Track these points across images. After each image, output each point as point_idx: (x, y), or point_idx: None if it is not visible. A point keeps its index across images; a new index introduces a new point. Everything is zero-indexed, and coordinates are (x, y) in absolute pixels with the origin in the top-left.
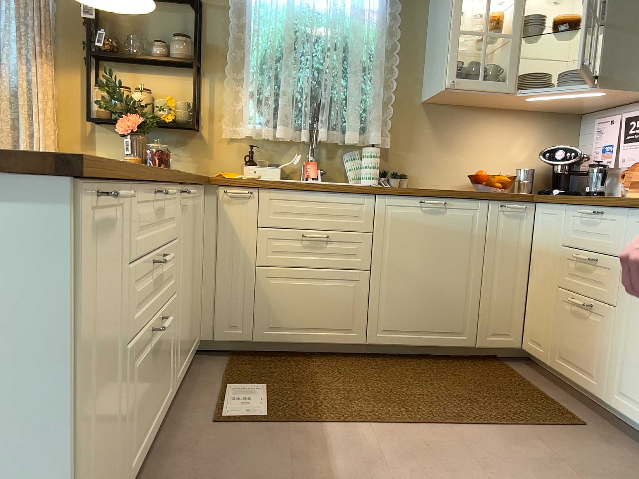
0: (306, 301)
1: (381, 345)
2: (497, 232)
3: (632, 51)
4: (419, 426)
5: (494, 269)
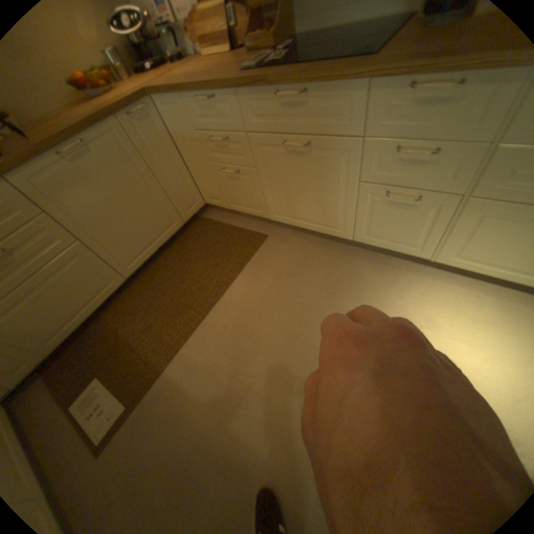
0: (52, 300)
1: (134, 270)
2: (141, 139)
3: None
4: (207, 314)
5: (160, 169)
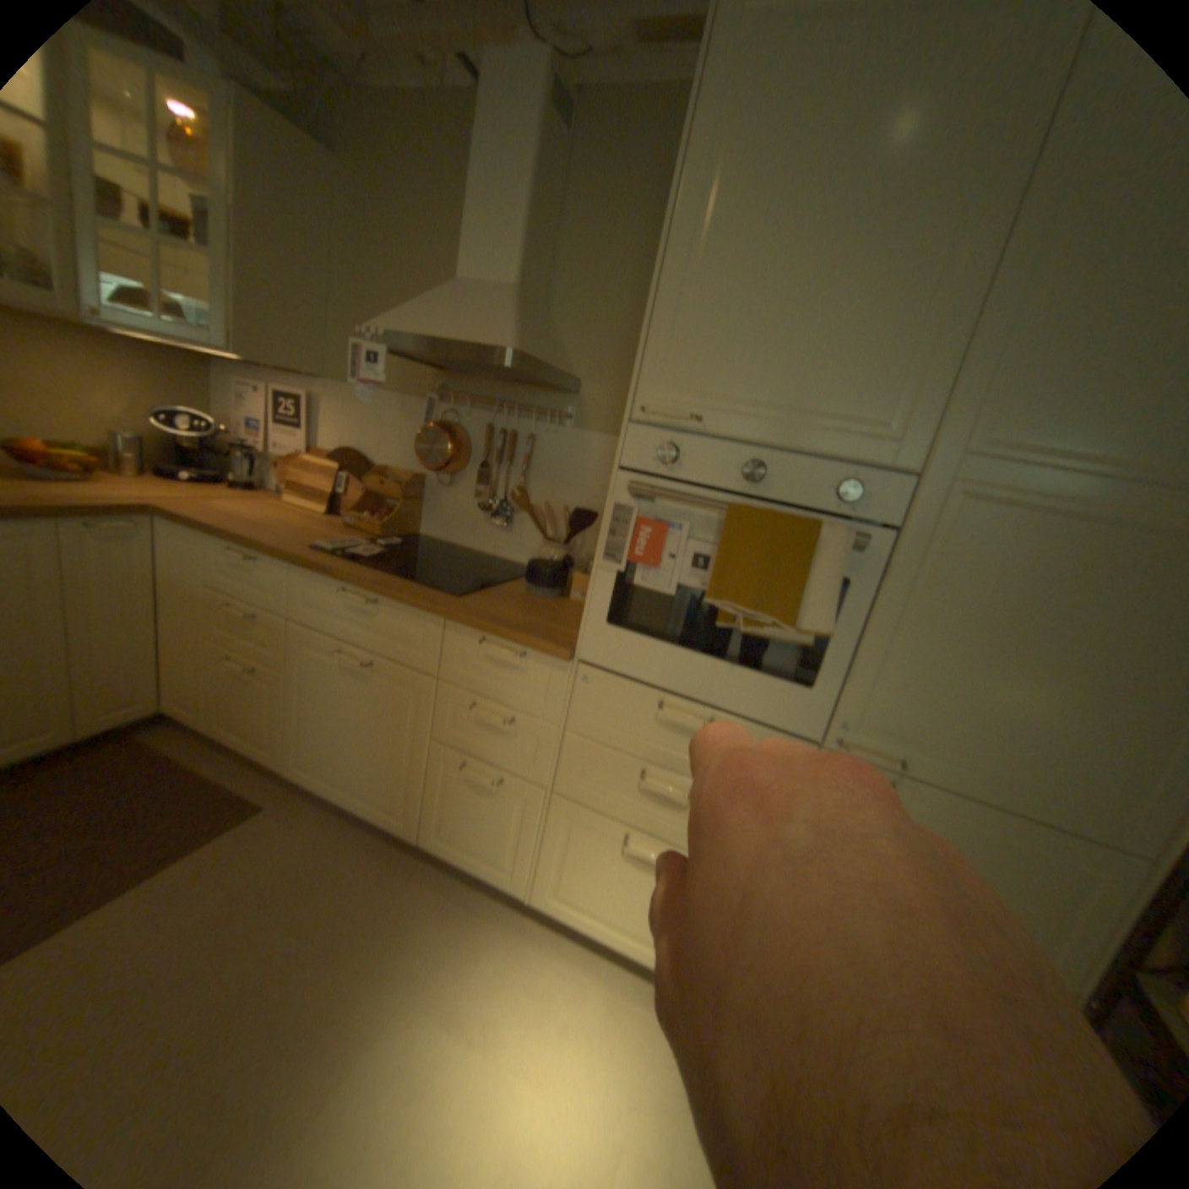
0: None
1: None
2: (86, 564)
3: (273, 308)
4: None
5: (90, 621)
